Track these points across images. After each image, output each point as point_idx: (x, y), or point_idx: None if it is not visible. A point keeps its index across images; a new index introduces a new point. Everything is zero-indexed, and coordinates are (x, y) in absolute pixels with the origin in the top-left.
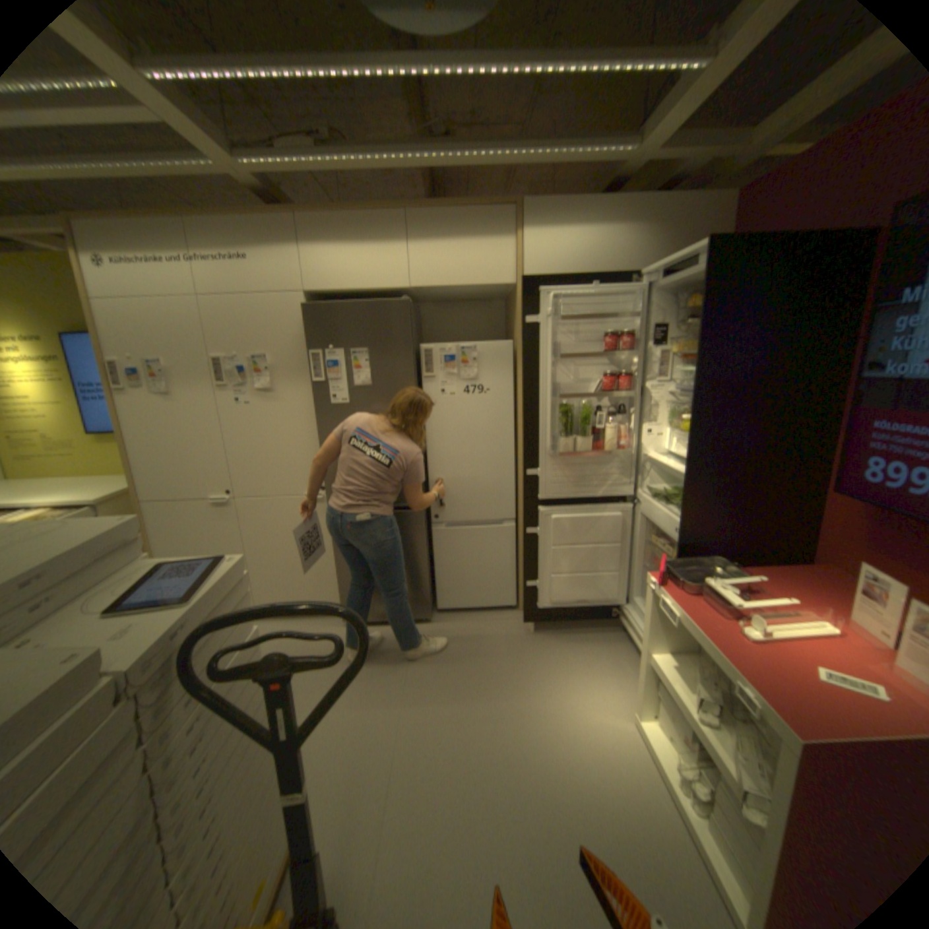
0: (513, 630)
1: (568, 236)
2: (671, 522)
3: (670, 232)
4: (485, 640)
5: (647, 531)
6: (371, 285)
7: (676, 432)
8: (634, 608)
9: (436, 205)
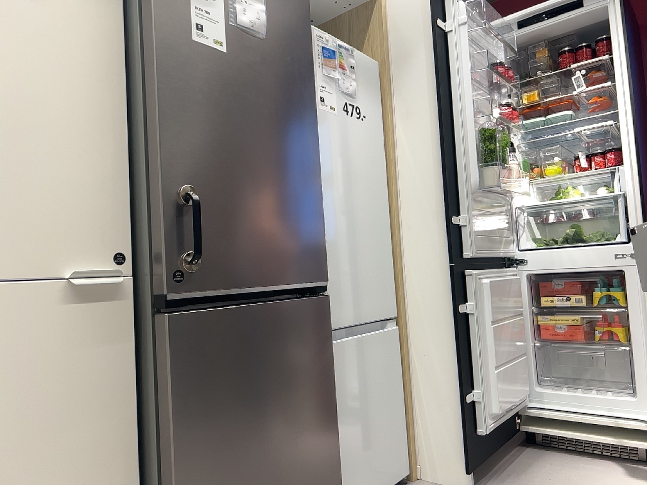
0: None
1: None
2: (601, 252)
3: None
4: None
5: (531, 297)
6: None
7: (530, 184)
8: (542, 399)
9: None
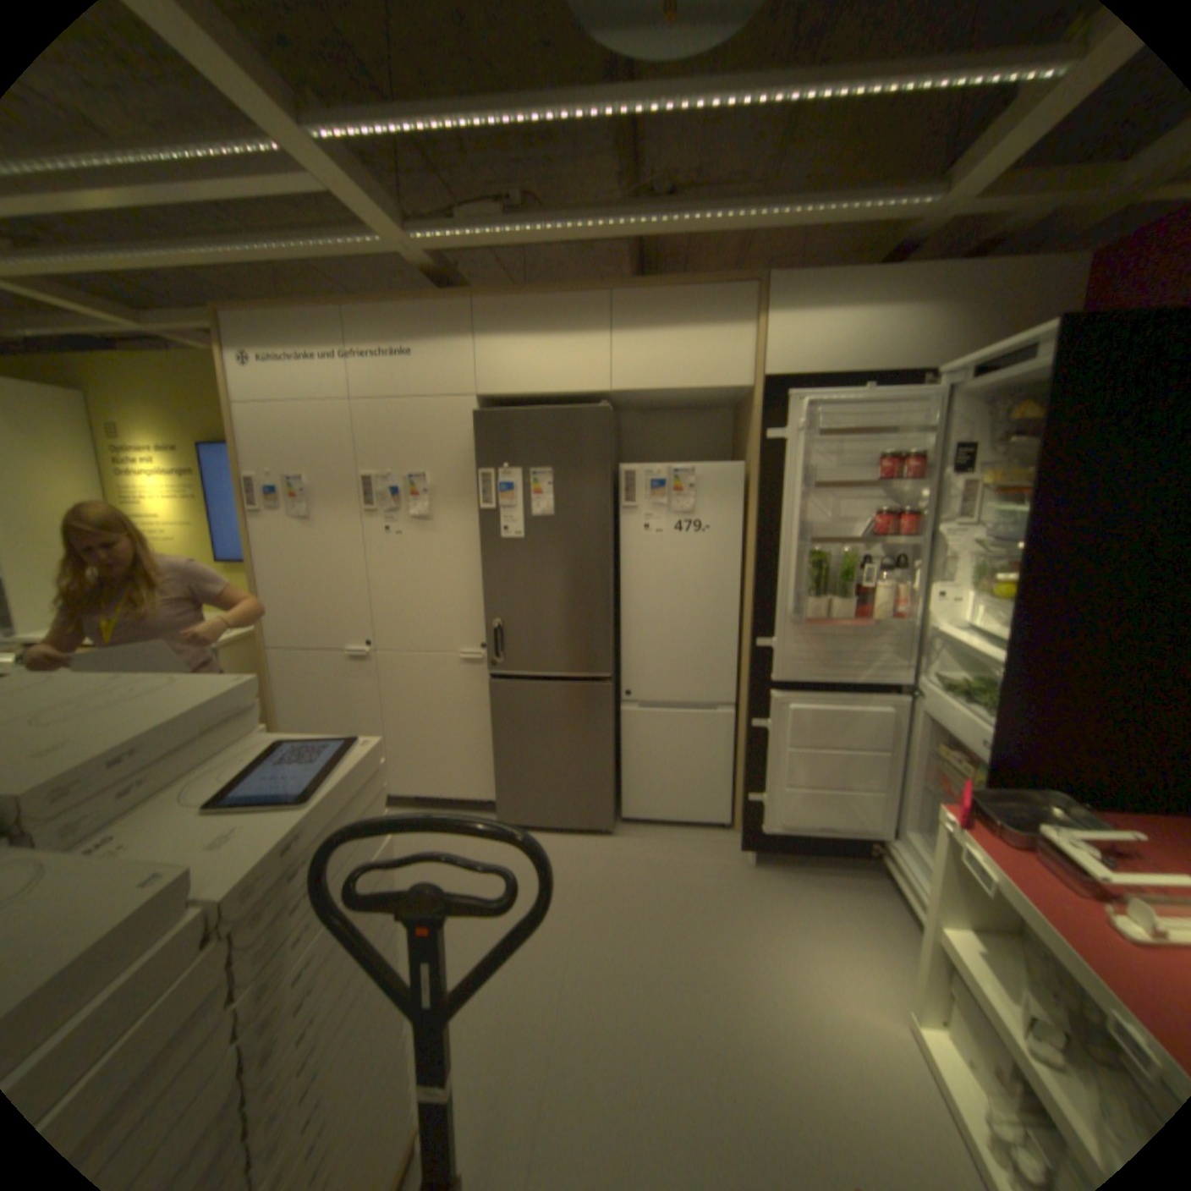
0: (725, 858)
1: (831, 322)
2: (975, 729)
3: (982, 314)
4: (687, 868)
5: (932, 738)
6: (561, 387)
7: (984, 597)
8: (907, 848)
9: (651, 285)
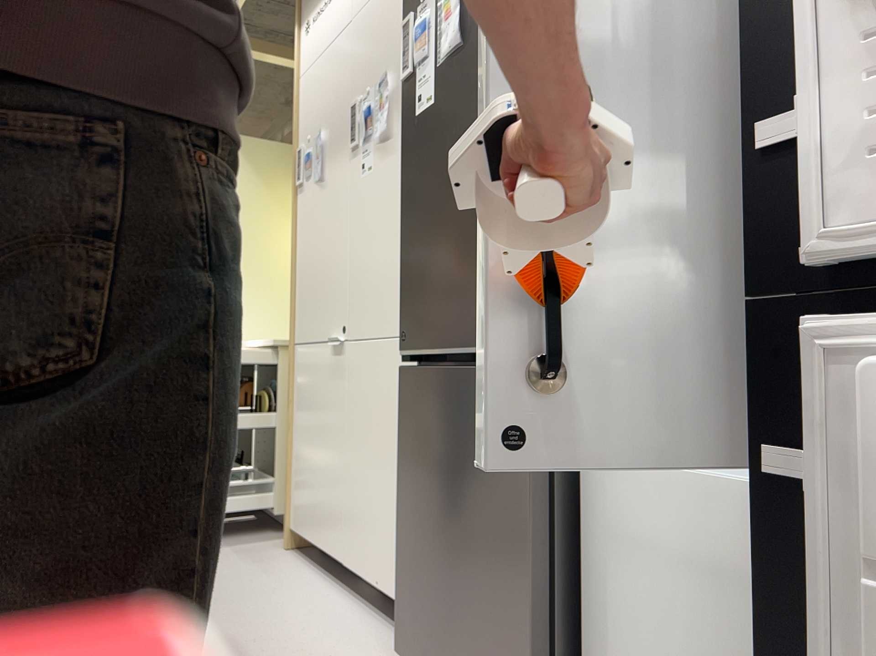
0: None
1: None
2: None
3: None
4: None
5: None
6: None
7: None
8: None
9: None
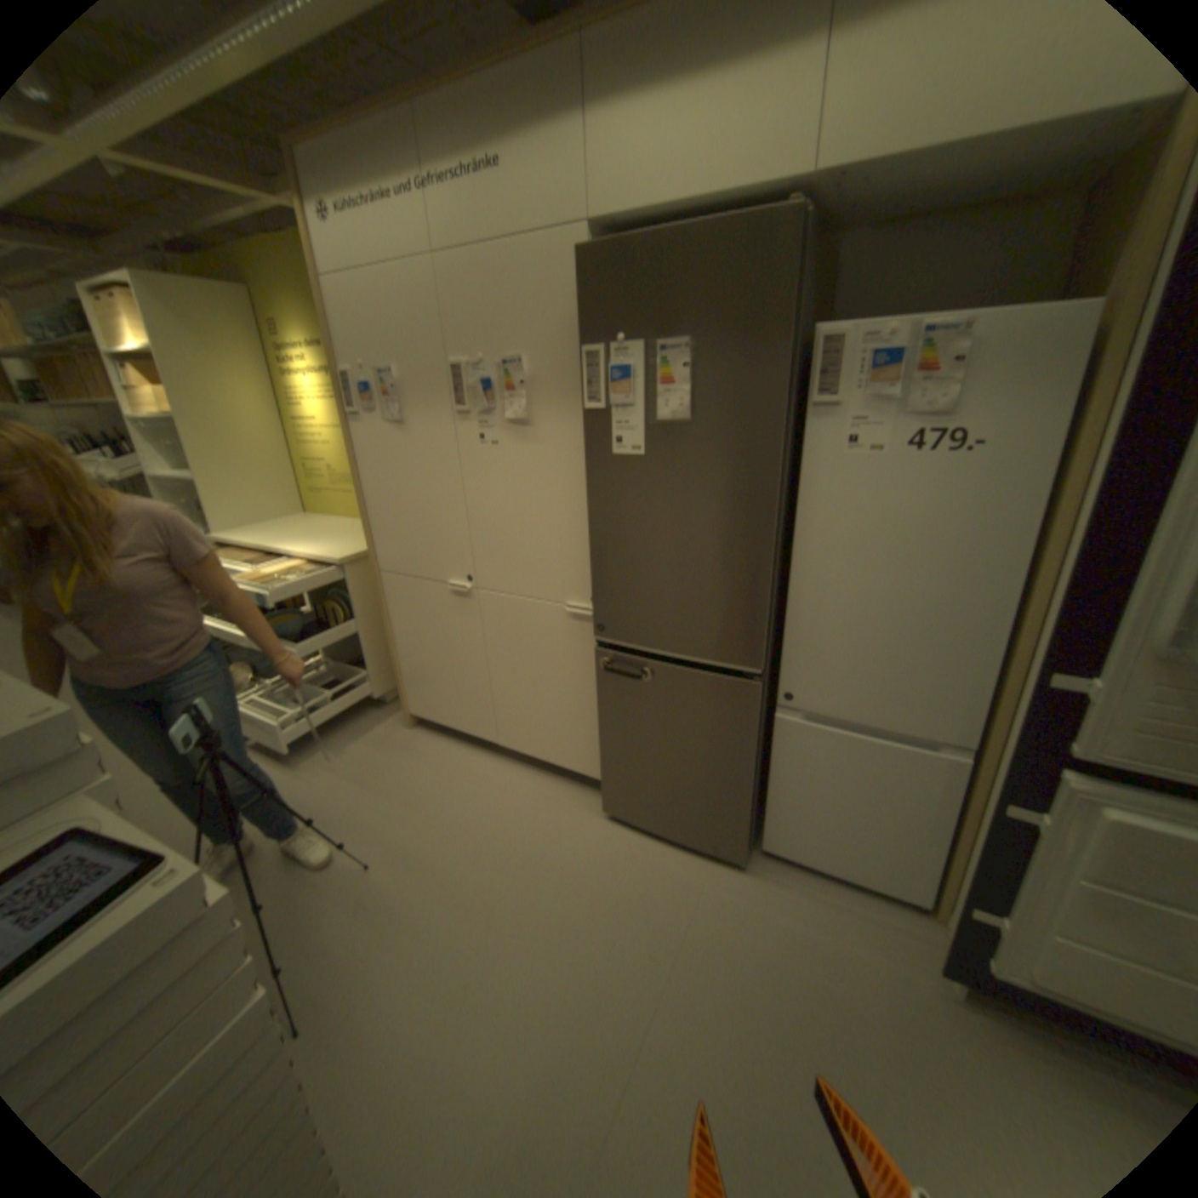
0: (914, 968)
1: None
2: None
3: None
4: (845, 965)
5: None
6: (722, 181)
7: None
8: None
9: None
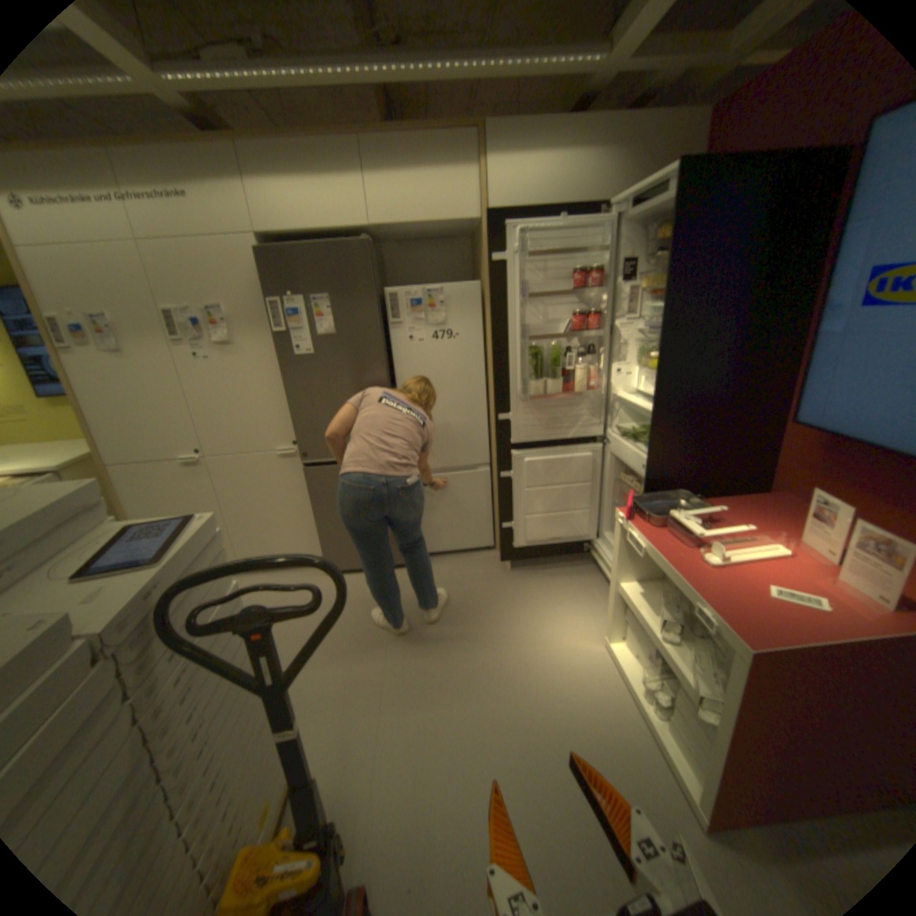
0: (491, 569)
1: (534, 163)
2: (638, 459)
3: (641, 156)
4: (465, 579)
5: (616, 470)
6: (327, 224)
7: (644, 370)
8: (604, 542)
9: (391, 130)
